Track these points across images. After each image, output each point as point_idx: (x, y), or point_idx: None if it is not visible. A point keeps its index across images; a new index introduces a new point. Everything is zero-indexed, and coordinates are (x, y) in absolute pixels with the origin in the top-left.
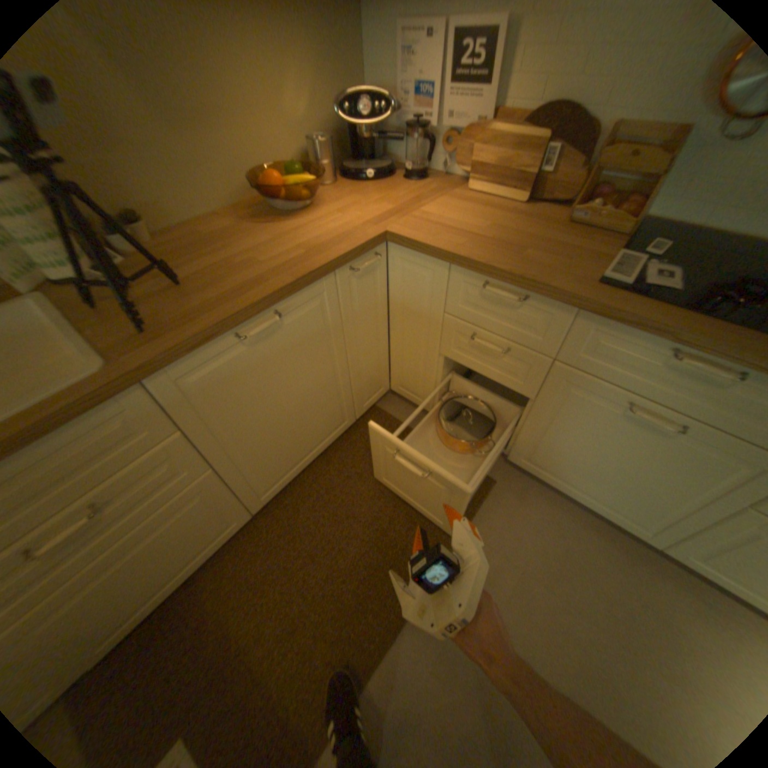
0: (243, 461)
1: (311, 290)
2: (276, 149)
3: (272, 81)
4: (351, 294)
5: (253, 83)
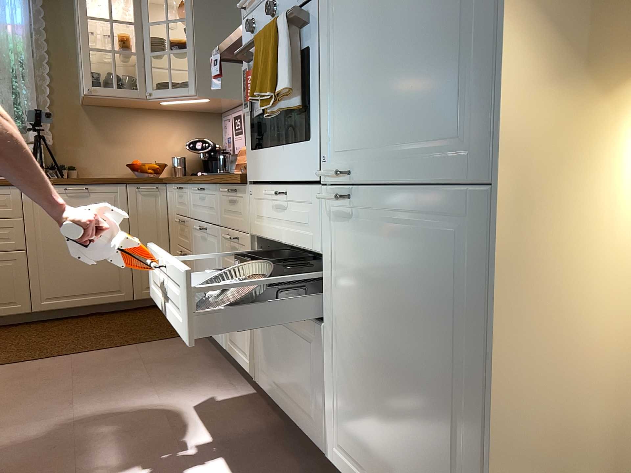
0: (42, 260)
1: (108, 187)
2: (156, 160)
3: (162, 135)
4: (136, 201)
5: (151, 134)
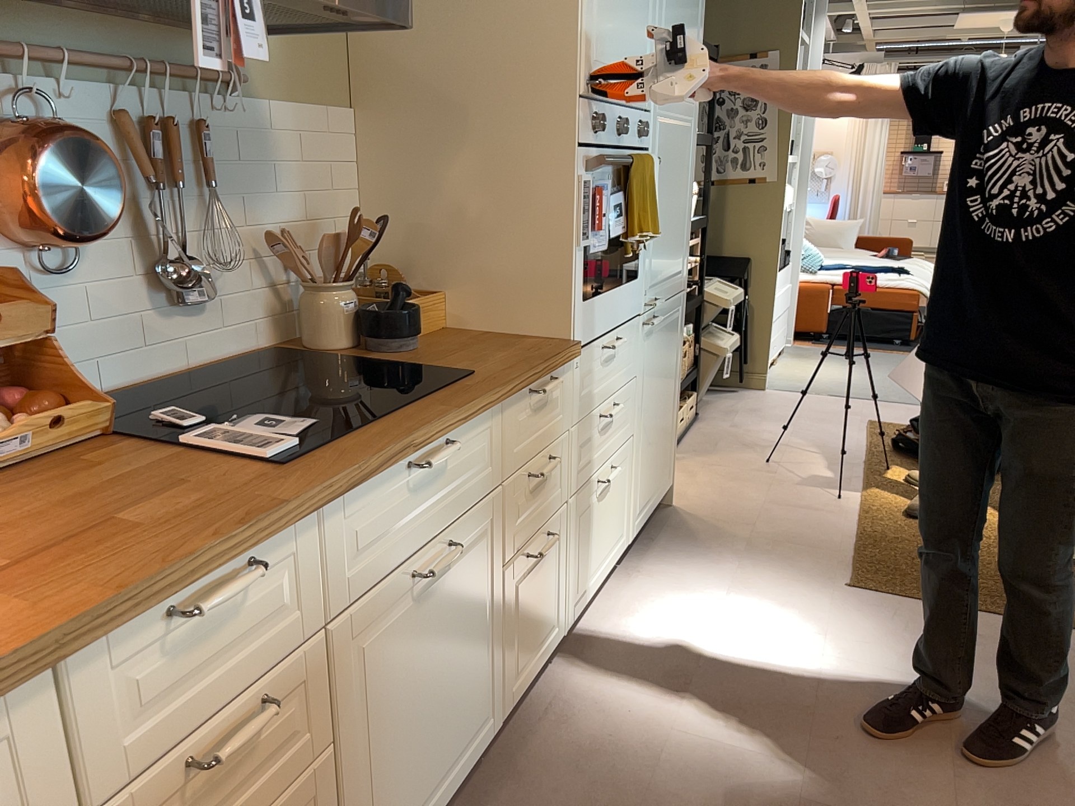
0: None
1: None
2: None
3: None
4: None
5: None
